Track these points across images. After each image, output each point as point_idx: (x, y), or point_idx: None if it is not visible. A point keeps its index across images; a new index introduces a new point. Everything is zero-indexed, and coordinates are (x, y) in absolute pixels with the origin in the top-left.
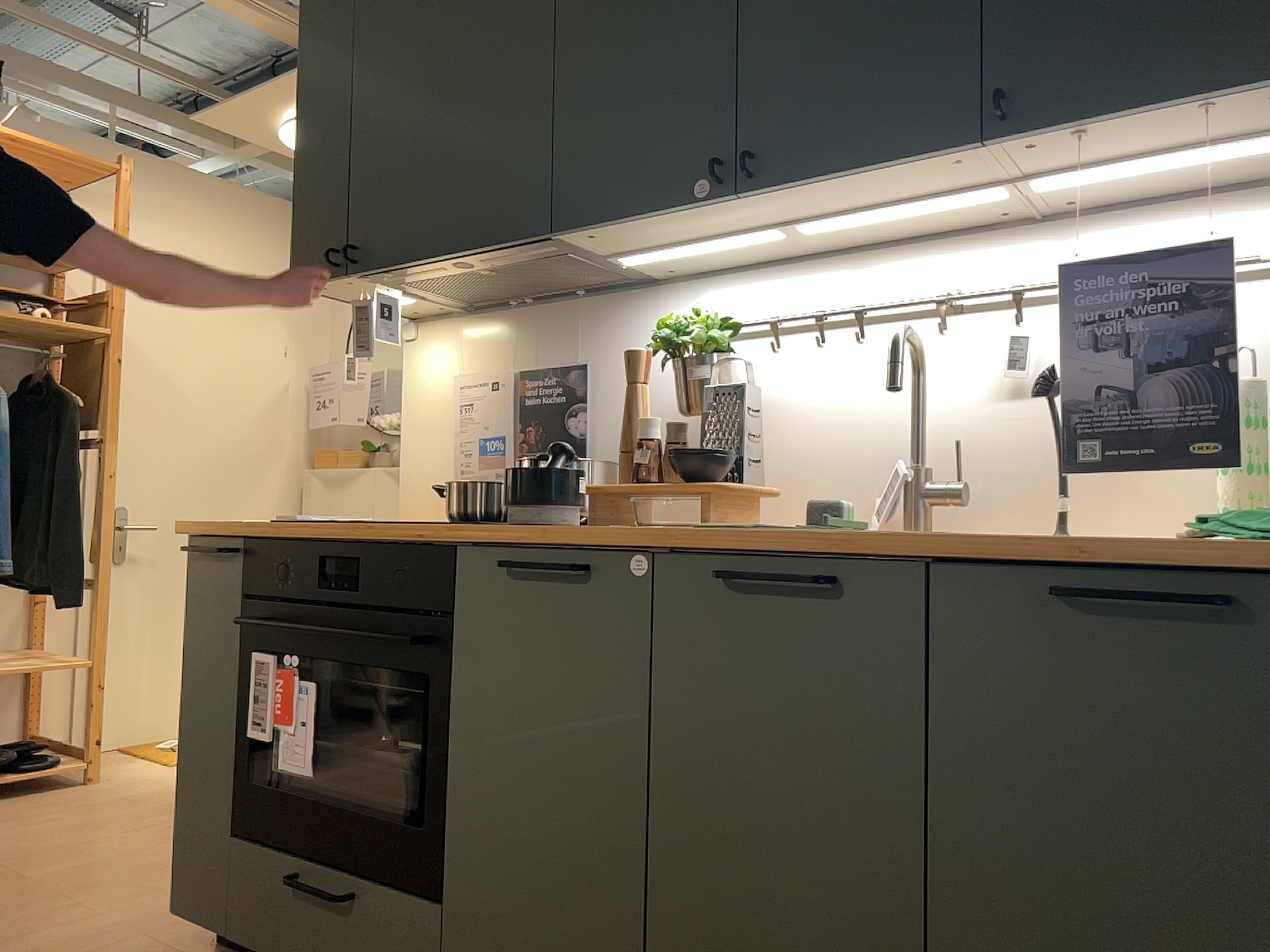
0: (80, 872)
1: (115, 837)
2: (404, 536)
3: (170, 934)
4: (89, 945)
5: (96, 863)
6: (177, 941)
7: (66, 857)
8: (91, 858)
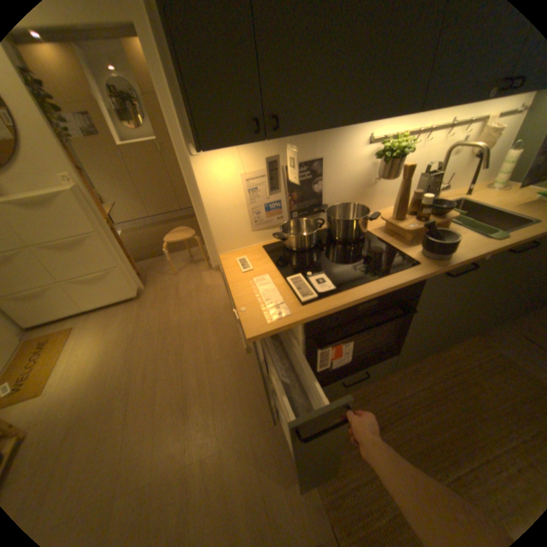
0: (160, 455)
1: (126, 435)
2: (401, 281)
3: (252, 427)
4: (245, 459)
5: (154, 447)
6: (260, 426)
7: (134, 460)
8: (145, 448)
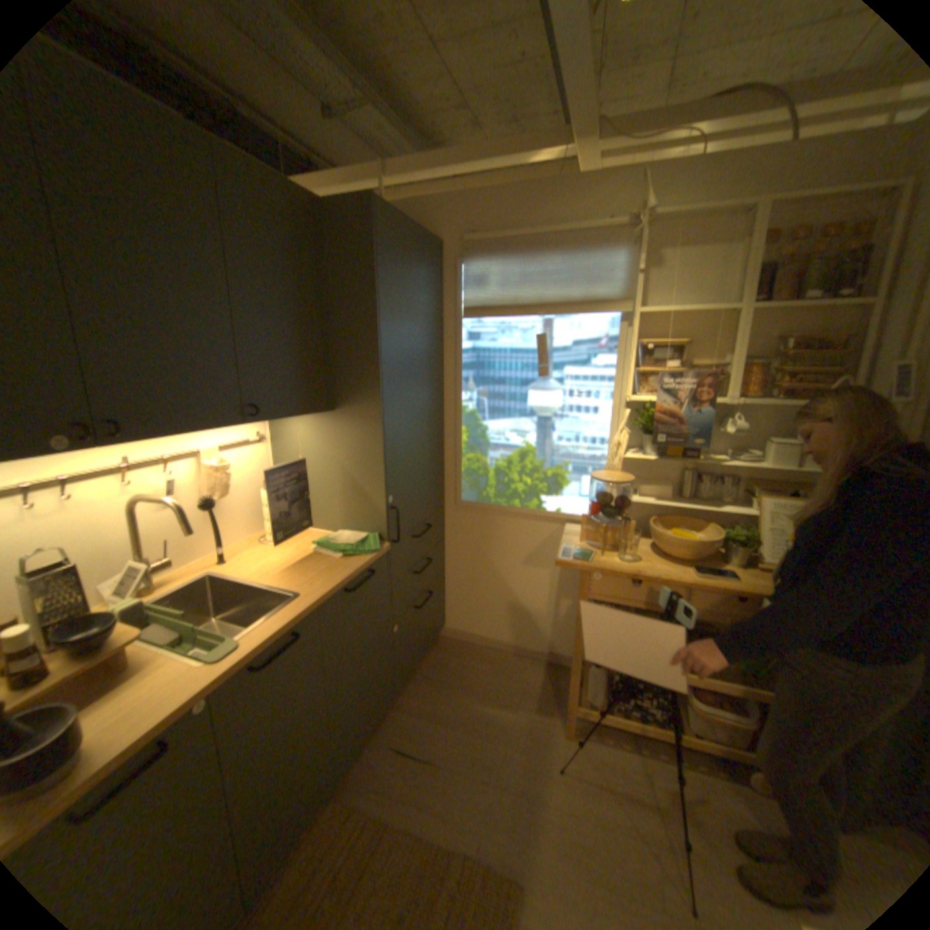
0: None
1: None
2: None
3: None
4: None
5: None
6: None
7: None
8: None
